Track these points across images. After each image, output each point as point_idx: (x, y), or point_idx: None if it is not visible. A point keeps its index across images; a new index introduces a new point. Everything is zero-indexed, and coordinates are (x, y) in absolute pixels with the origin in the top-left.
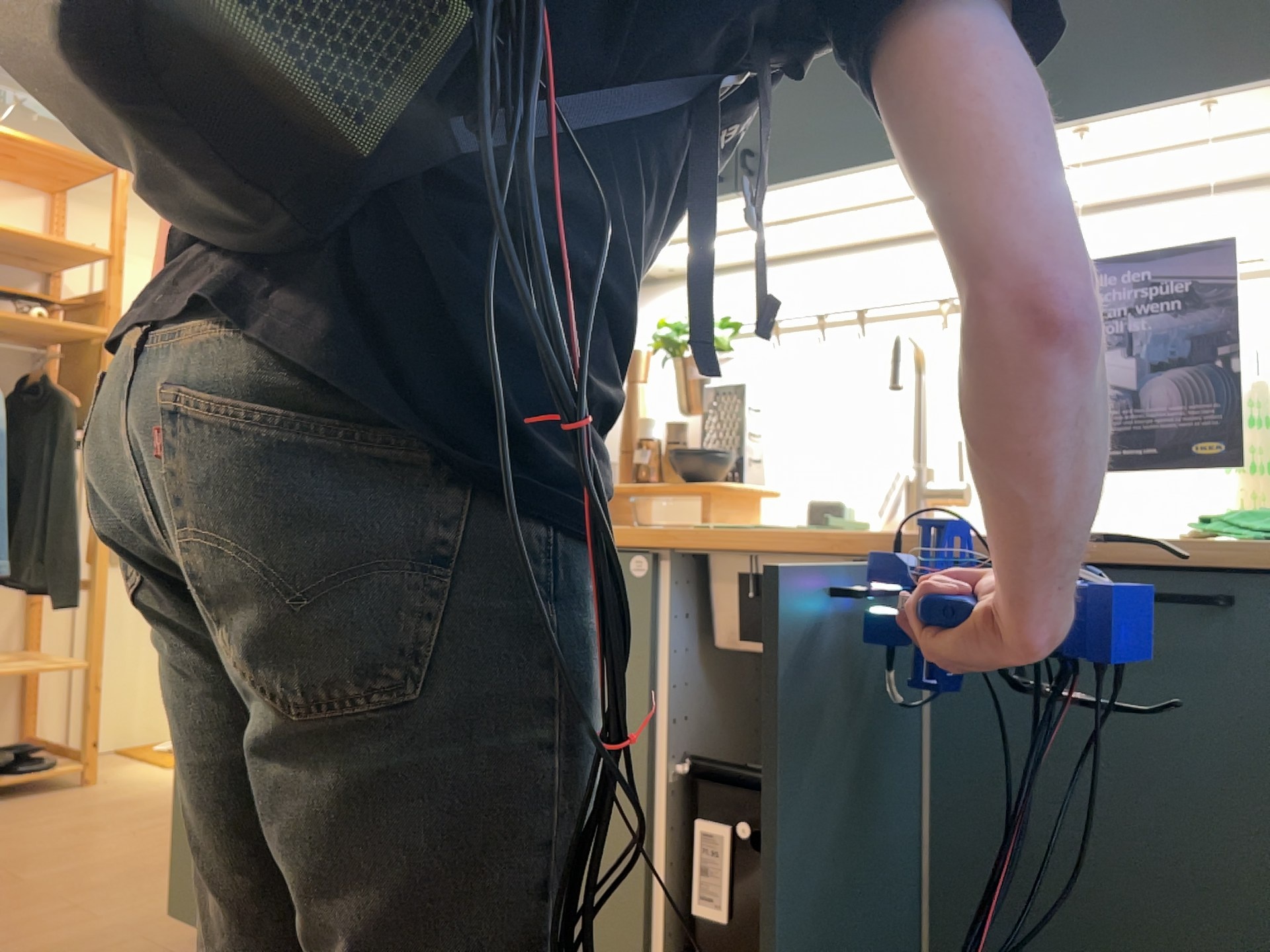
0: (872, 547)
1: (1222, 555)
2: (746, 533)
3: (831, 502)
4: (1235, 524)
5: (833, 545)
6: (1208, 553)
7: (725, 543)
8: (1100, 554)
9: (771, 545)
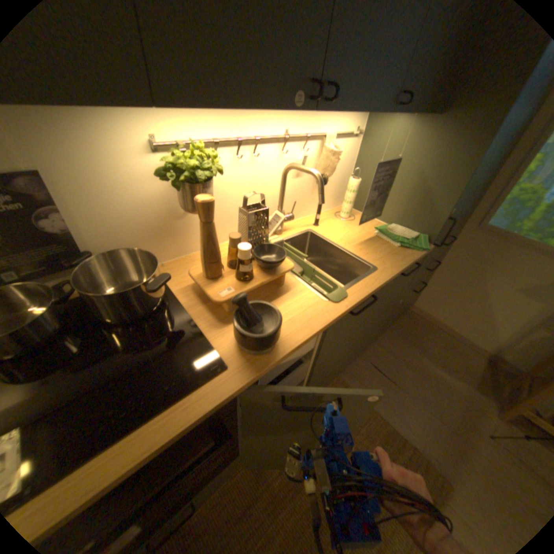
0: (383, 285)
1: (416, 256)
2: (351, 296)
3: (274, 239)
4: (410, 245)
5: (376, 289)
6: (420, 258)
7: (355, 305)
8: (410, 265)
9: (359, 296)
